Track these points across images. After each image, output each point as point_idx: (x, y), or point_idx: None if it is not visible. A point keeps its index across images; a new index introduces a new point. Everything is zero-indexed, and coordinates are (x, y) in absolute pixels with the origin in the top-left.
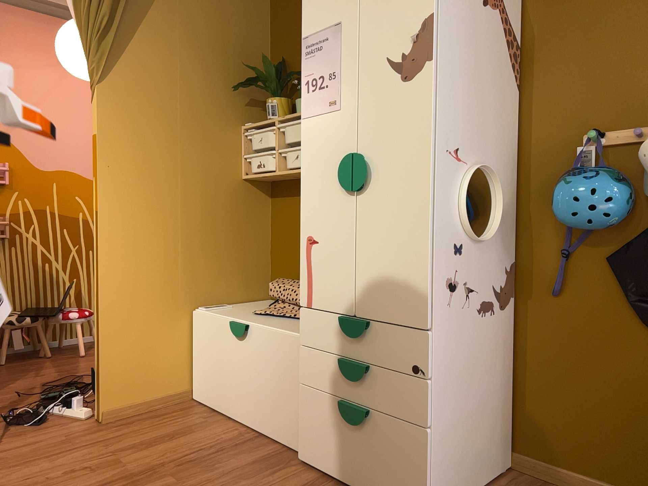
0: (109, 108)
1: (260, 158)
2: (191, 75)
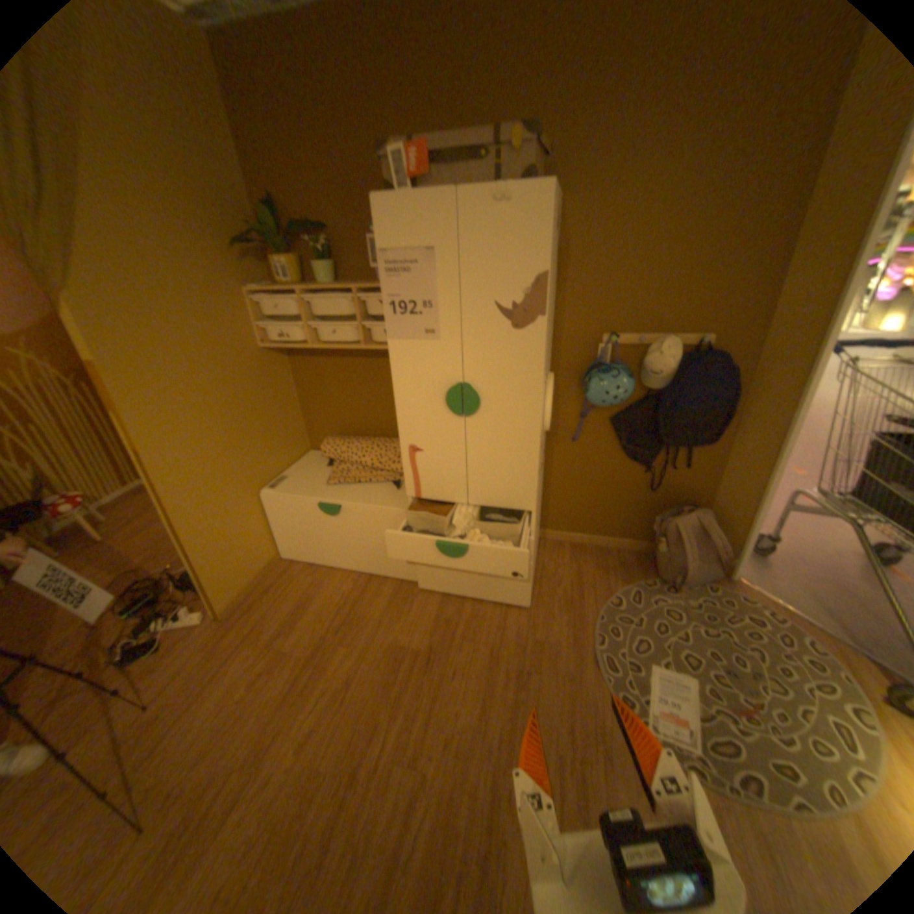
0: (88, 321)
1: (280, 328)
2: (166, 238)
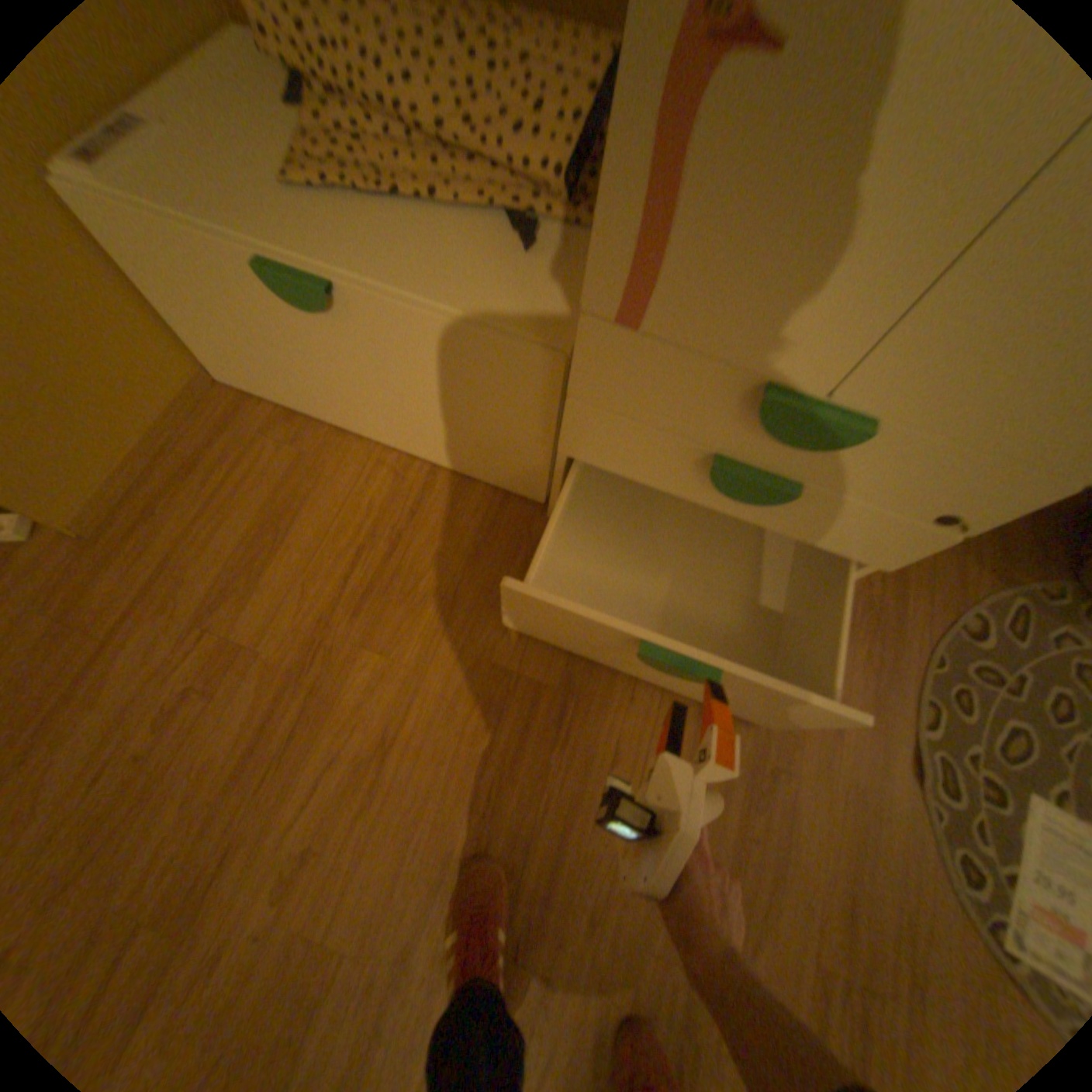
0: None
1: None
2: None
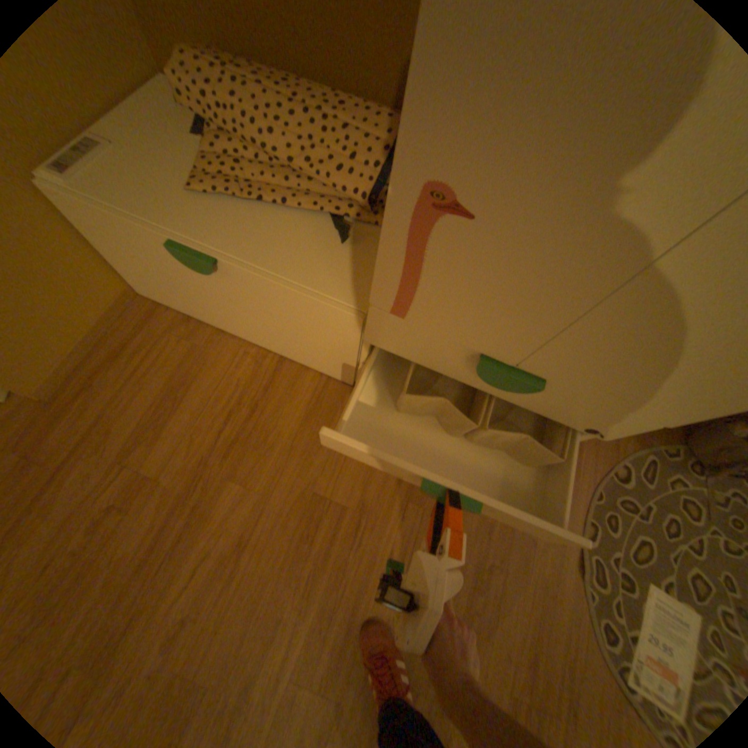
0: None
1: None
2: None
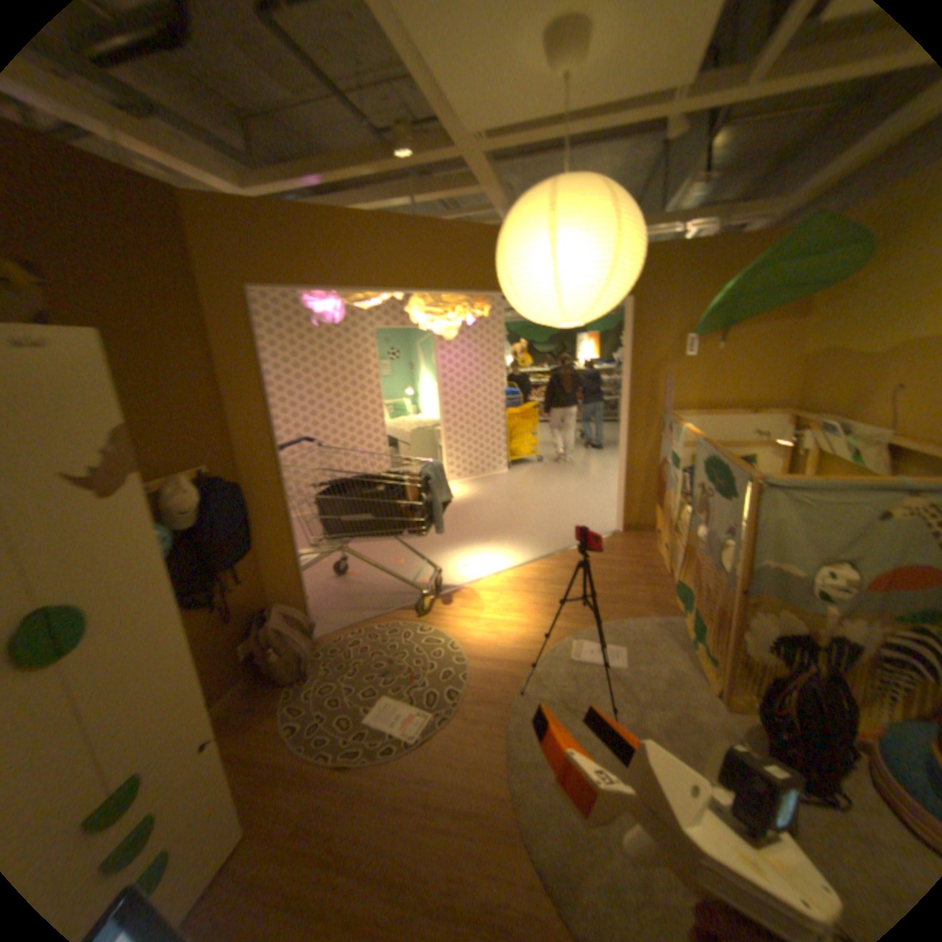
0: None
1: None
2: None
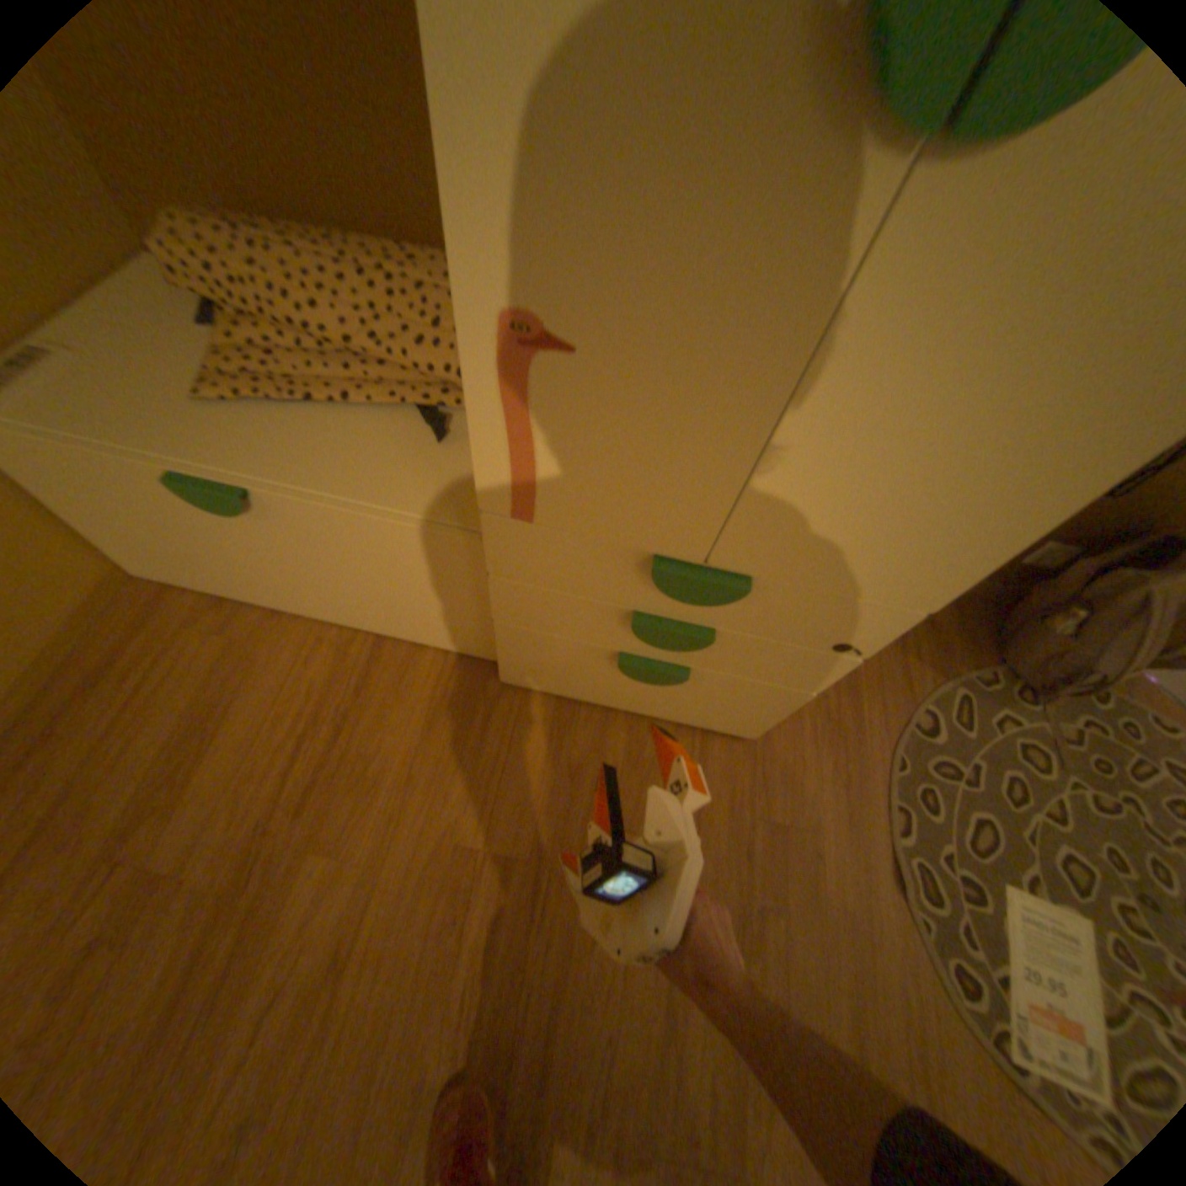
0: None
1: None
2: None
